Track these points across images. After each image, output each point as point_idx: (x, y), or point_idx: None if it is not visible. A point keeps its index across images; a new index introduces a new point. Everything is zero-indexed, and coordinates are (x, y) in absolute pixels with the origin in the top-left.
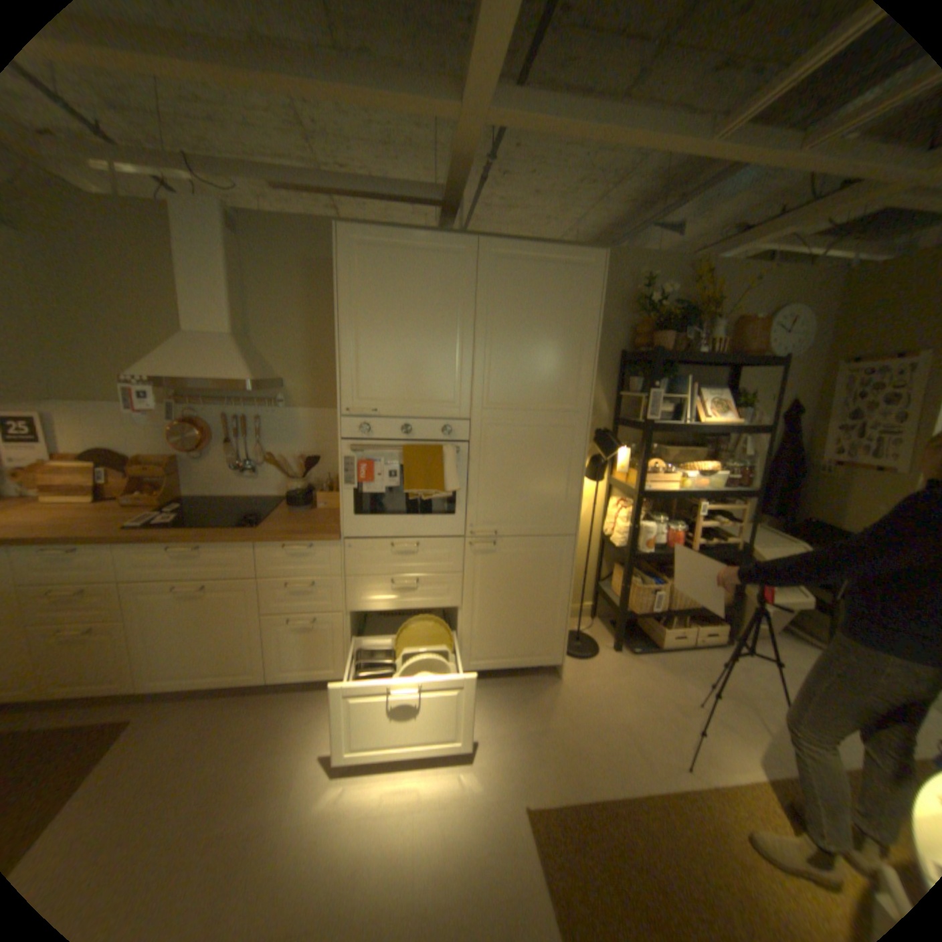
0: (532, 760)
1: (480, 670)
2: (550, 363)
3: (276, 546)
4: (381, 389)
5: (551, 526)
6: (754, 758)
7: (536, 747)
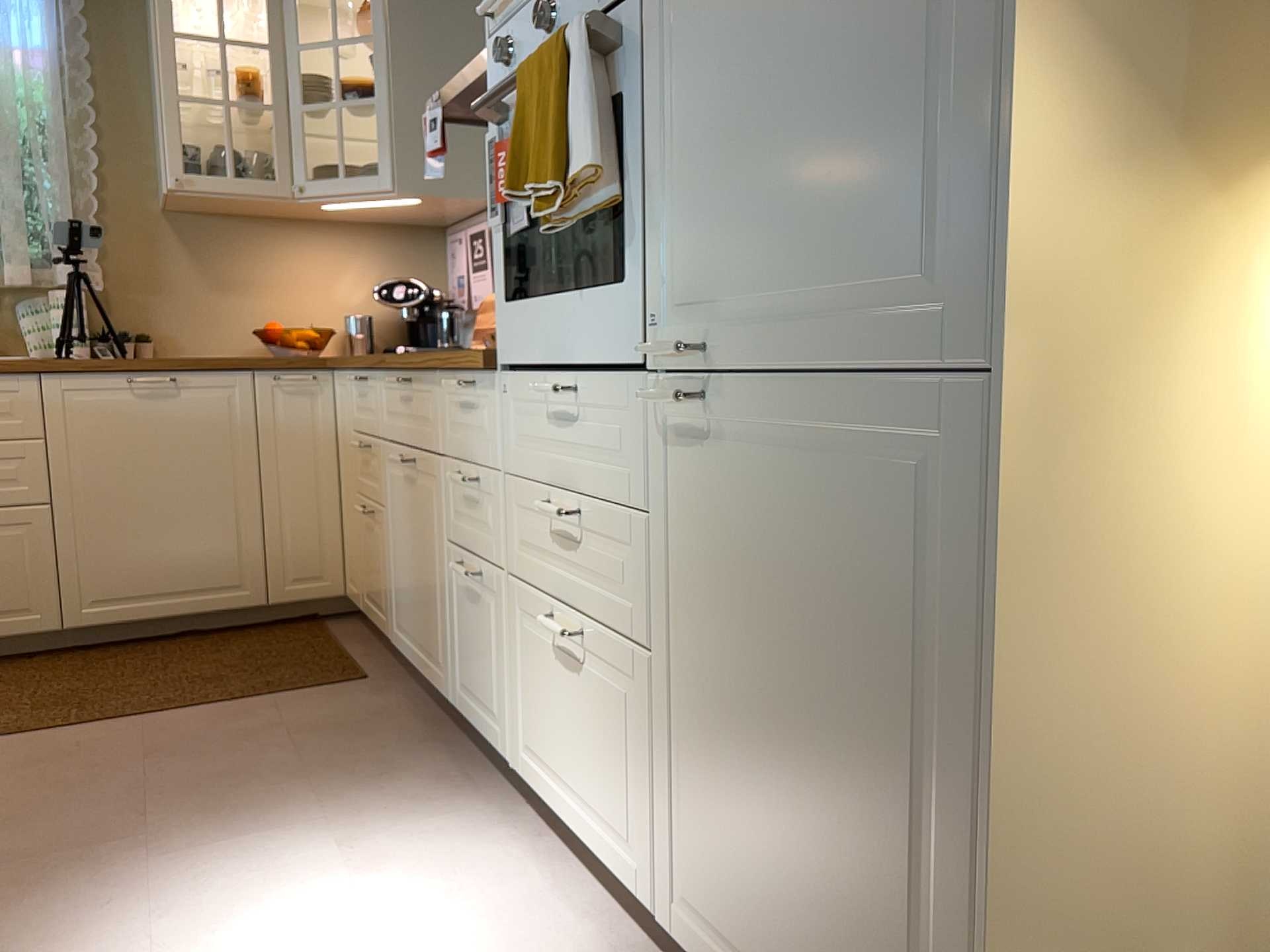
0: None
1: None
2: None
3: (452, 381)
4: None
5: (900, 316)
6: None
7: None
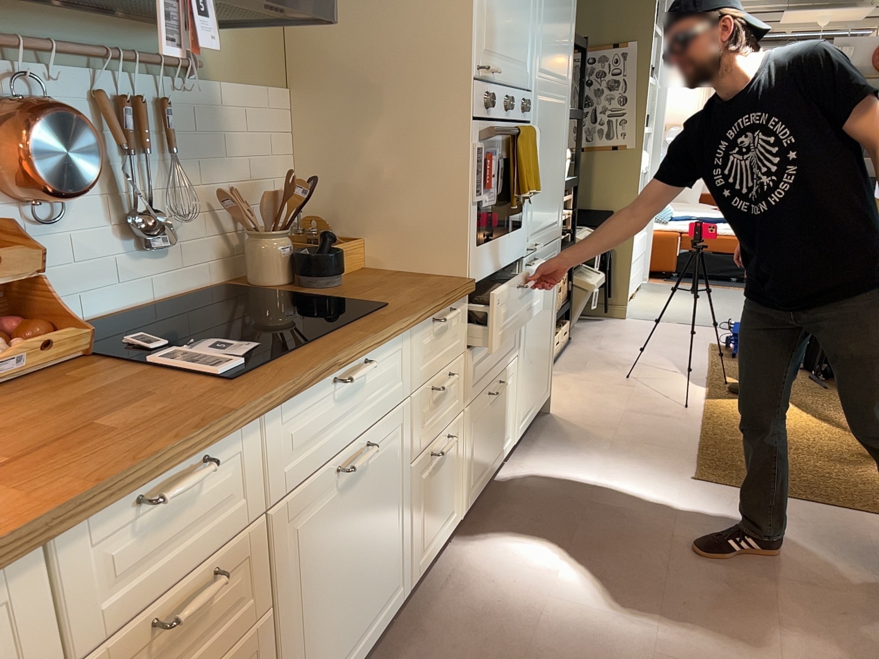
0: (639, 459)
1: (523, 433)
2: (563, 23)
3: (427, 322)
4: (497, 38)
5: (554, 228)
6: (683, 383)
7: (626, 453)
